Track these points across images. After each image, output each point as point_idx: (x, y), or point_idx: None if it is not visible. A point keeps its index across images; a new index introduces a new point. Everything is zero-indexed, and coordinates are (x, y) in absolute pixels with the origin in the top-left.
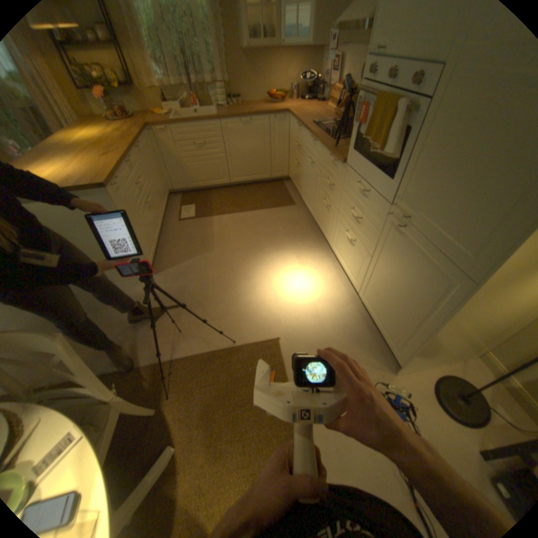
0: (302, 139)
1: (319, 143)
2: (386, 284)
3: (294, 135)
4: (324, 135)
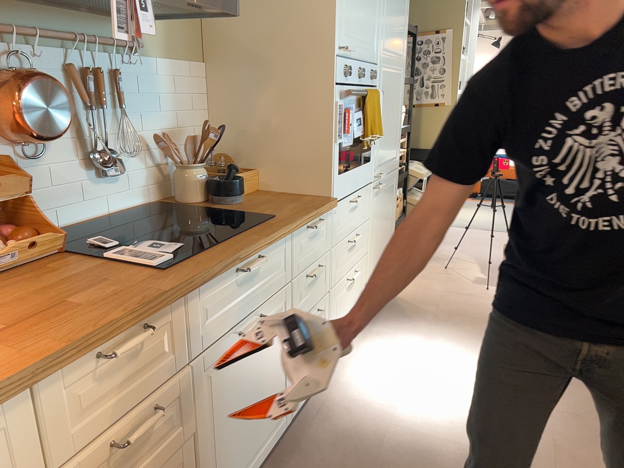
0: (160, 358)
1: (284, 236)
2: (379, 244)
3: (53, 457)
4: (255, 228)
